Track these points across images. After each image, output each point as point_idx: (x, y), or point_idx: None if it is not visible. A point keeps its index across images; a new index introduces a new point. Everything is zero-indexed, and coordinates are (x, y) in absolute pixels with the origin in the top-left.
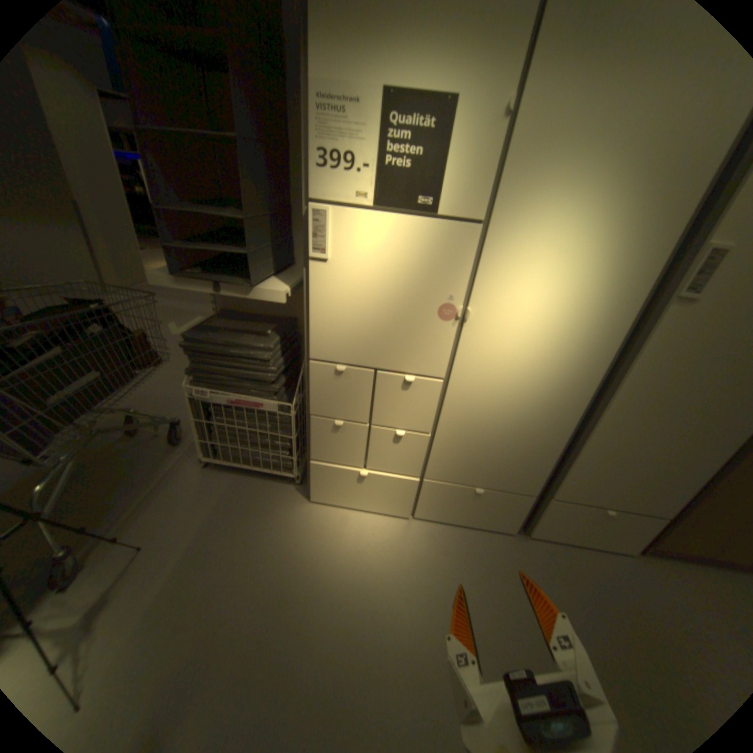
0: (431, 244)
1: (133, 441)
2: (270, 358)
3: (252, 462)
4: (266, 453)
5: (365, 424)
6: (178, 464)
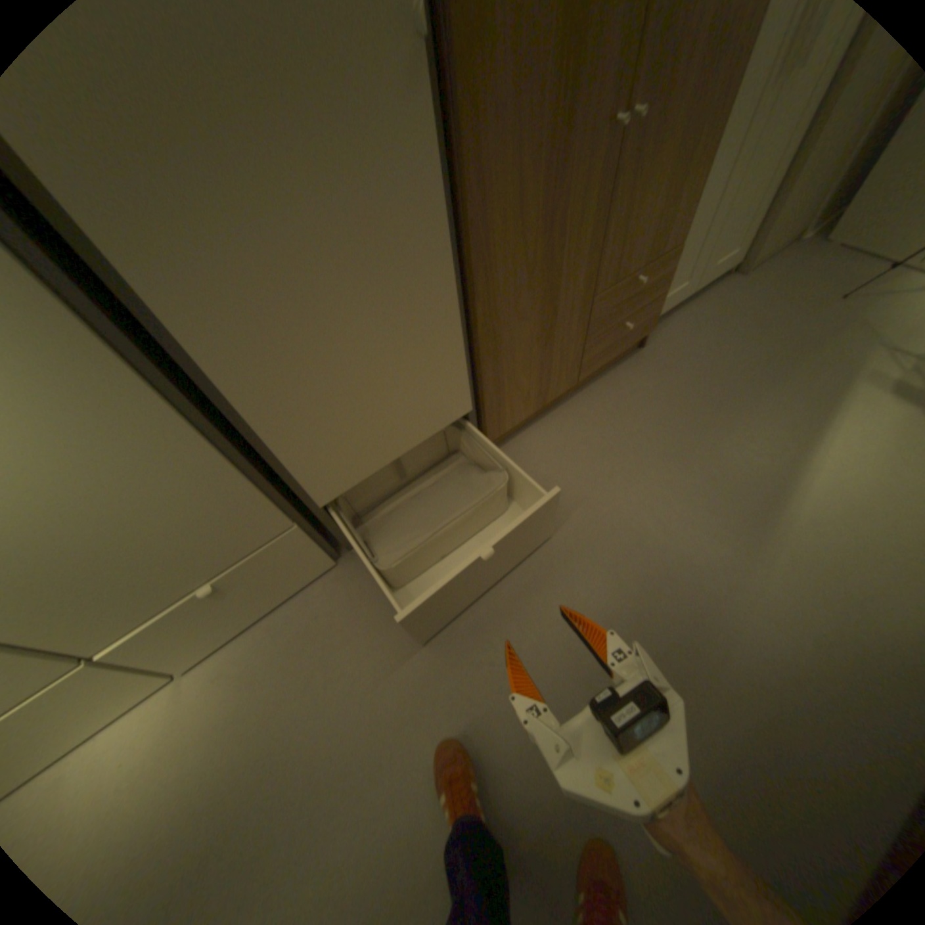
0: None
1: None
2: None
3: None
4: None
5: None
6: None
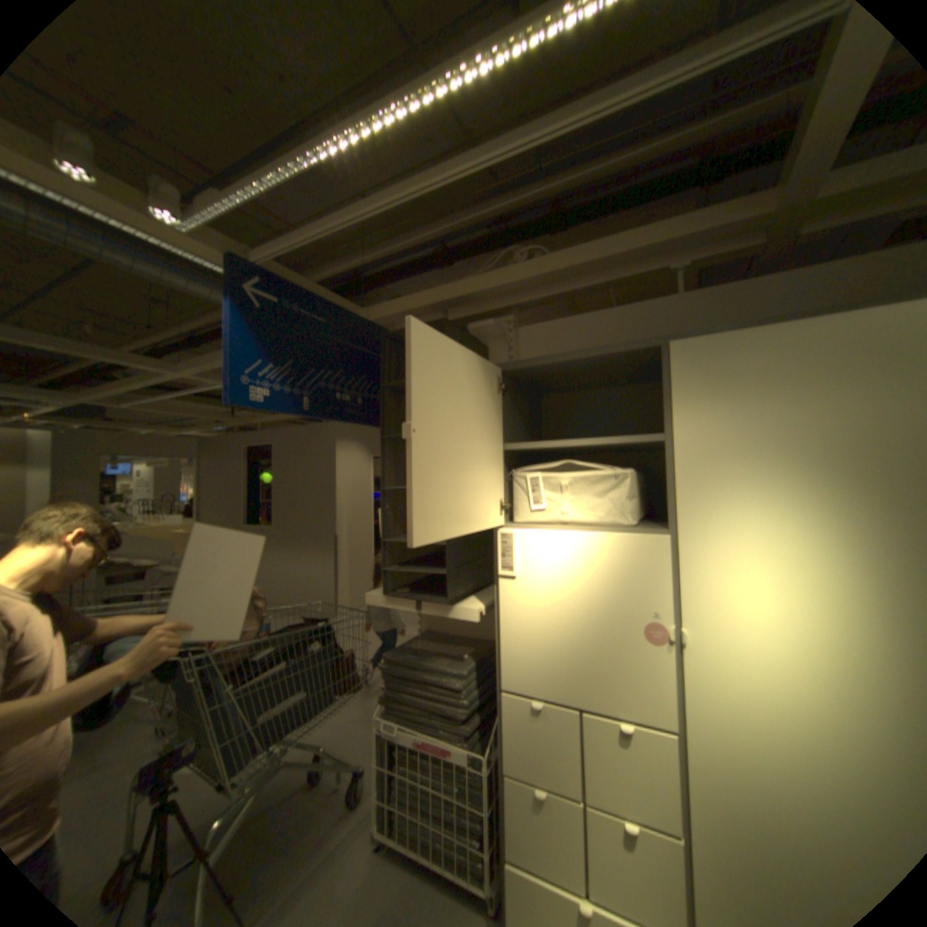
0: (618, 558)
1: (311, 795)
2: (462, 688)
3: (432, 855)
4: (449, 840)
5: (578, 804)
6: (348, 840)
